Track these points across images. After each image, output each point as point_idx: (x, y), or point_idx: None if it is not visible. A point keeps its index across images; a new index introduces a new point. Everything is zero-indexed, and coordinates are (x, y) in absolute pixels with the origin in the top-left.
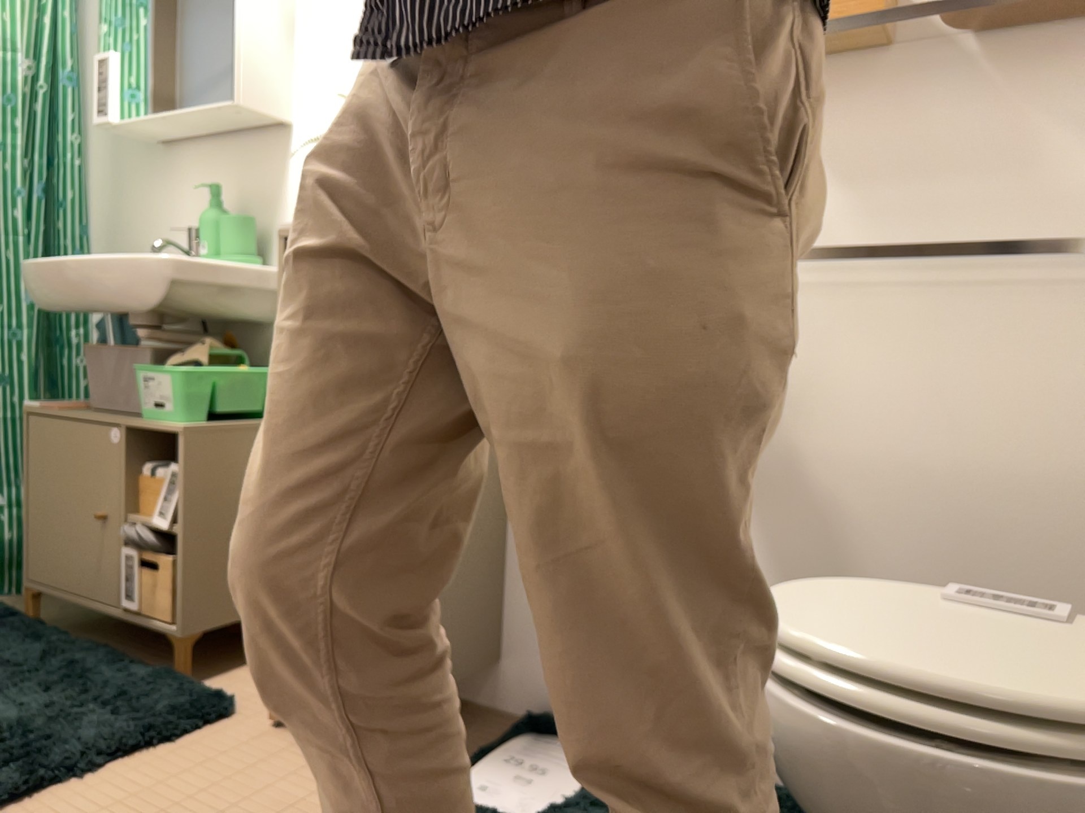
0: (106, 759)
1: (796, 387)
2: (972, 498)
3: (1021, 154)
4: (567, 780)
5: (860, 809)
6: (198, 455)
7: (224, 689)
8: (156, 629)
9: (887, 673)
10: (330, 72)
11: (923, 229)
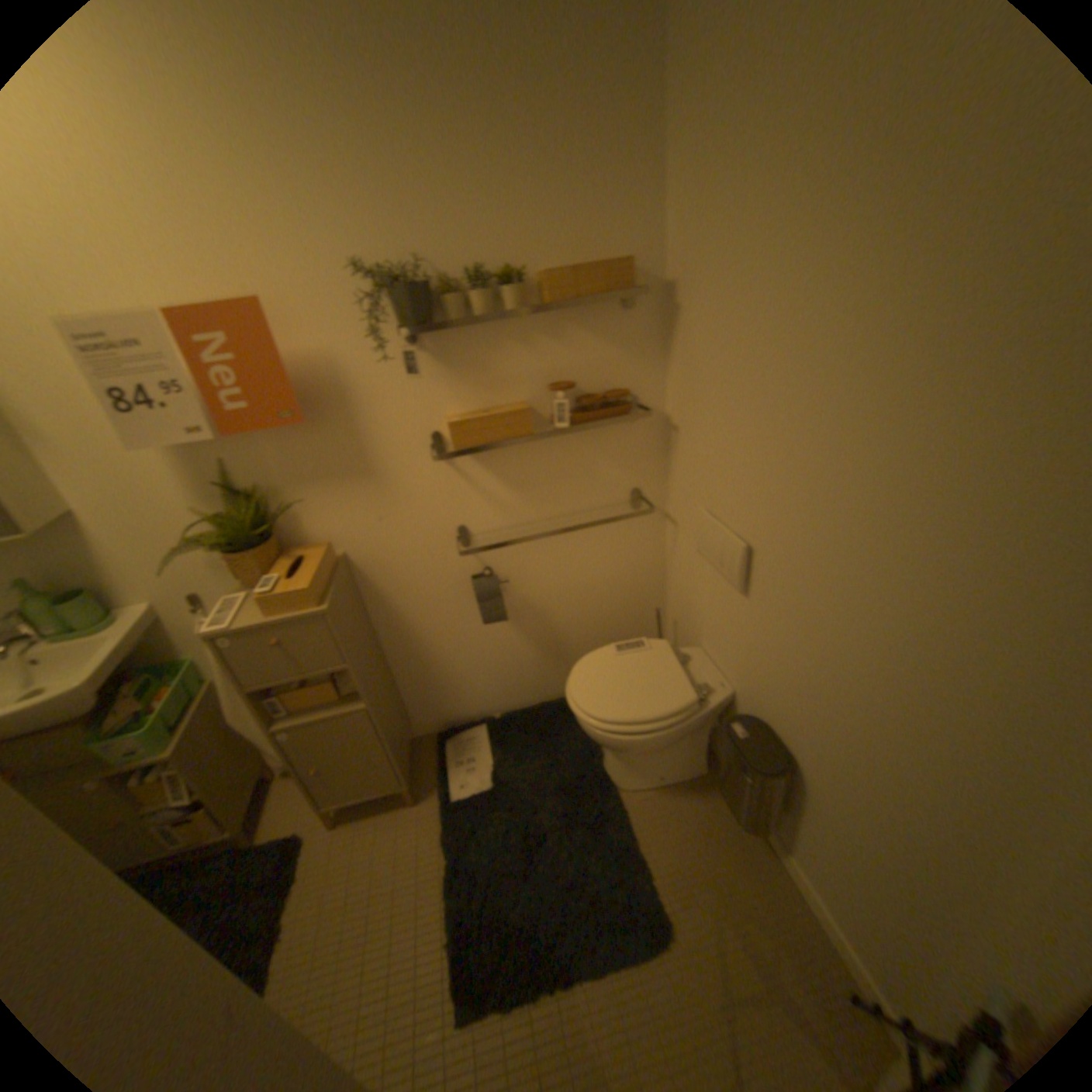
0: (282, 920)
1: (519, 574)
2: (591, 590)
3: (587, 470)
4: (484, 756)
5: (636, 751)
6: (188, 758)
7: (275, 831)
8: (213, 842)
9: (635, 717)
10: (98, 465)
11: (557, 503)
